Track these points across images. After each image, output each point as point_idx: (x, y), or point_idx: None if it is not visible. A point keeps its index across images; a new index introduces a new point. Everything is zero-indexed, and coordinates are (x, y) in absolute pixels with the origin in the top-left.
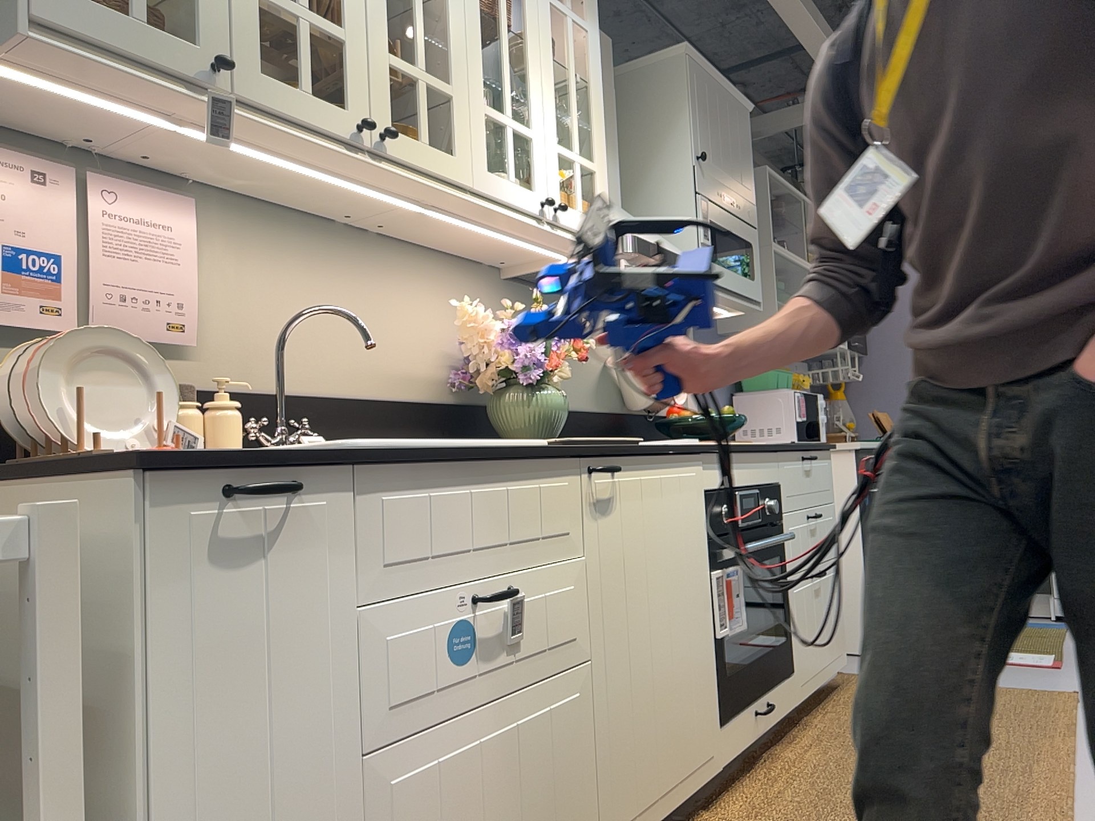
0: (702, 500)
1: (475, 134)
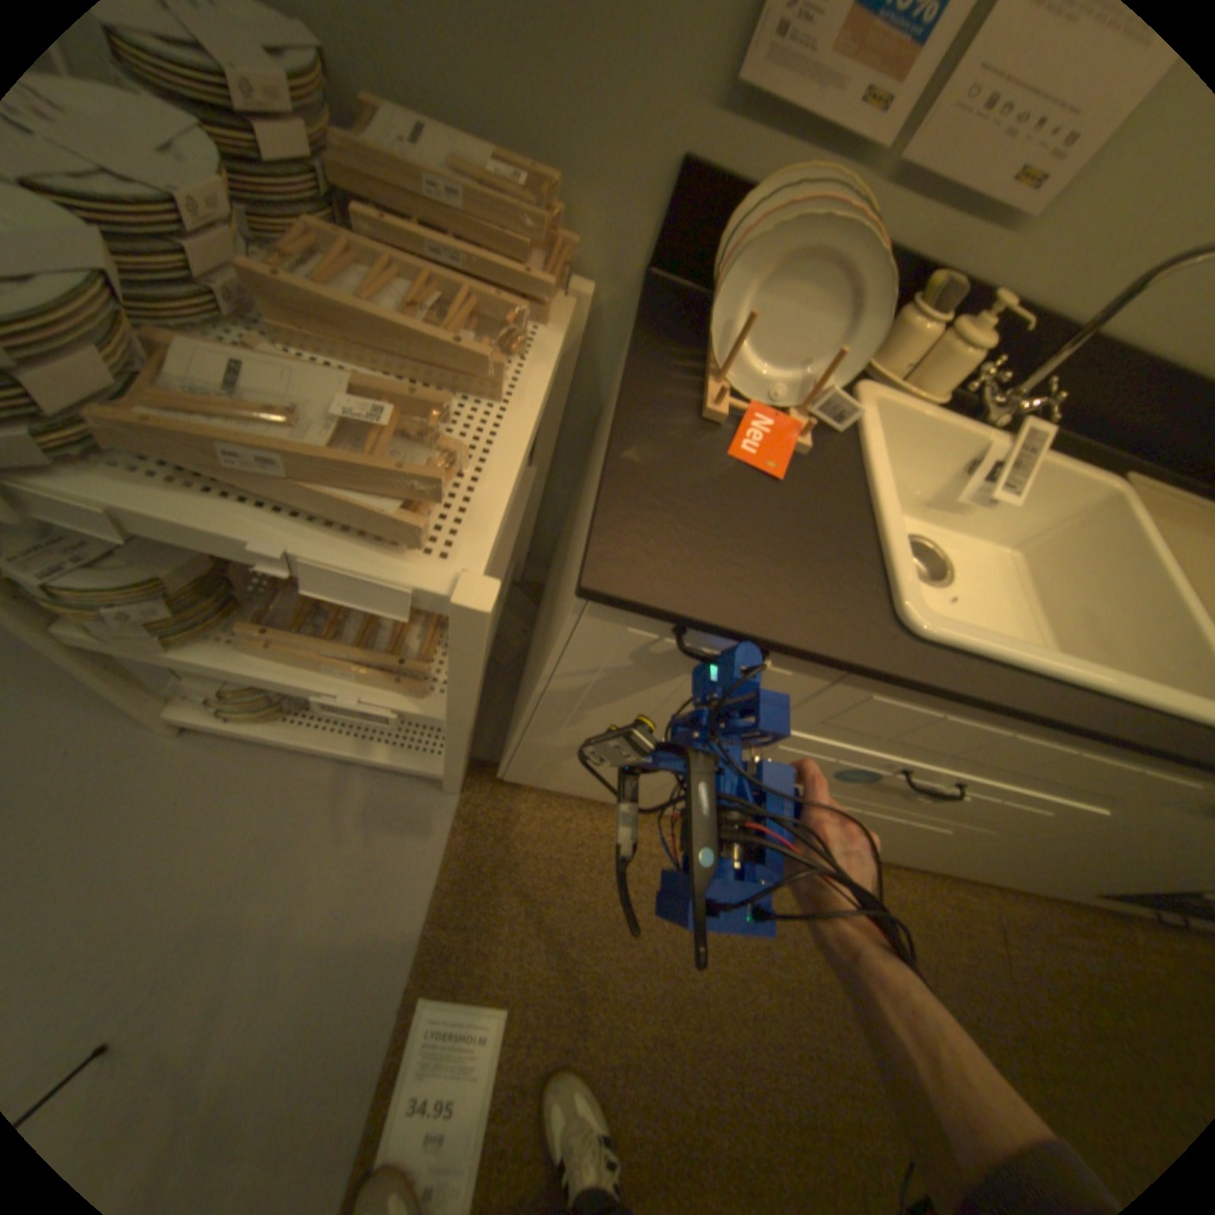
0: None
1: None
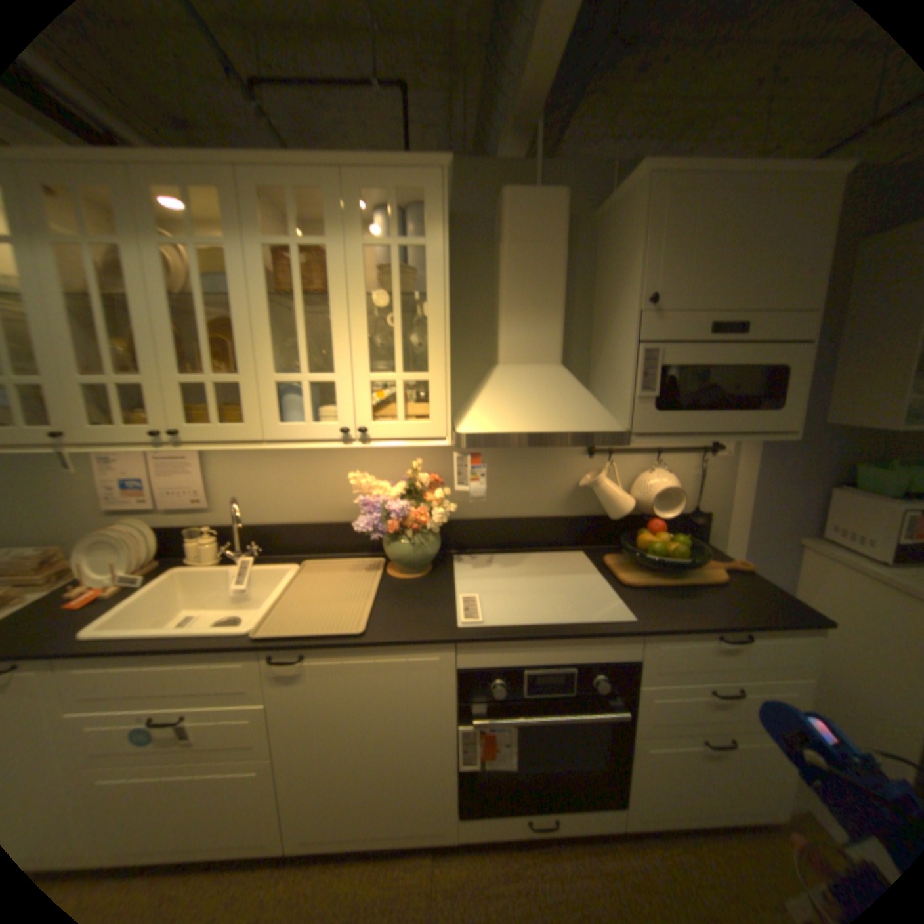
0: (444, 678)
1: (262, 401)
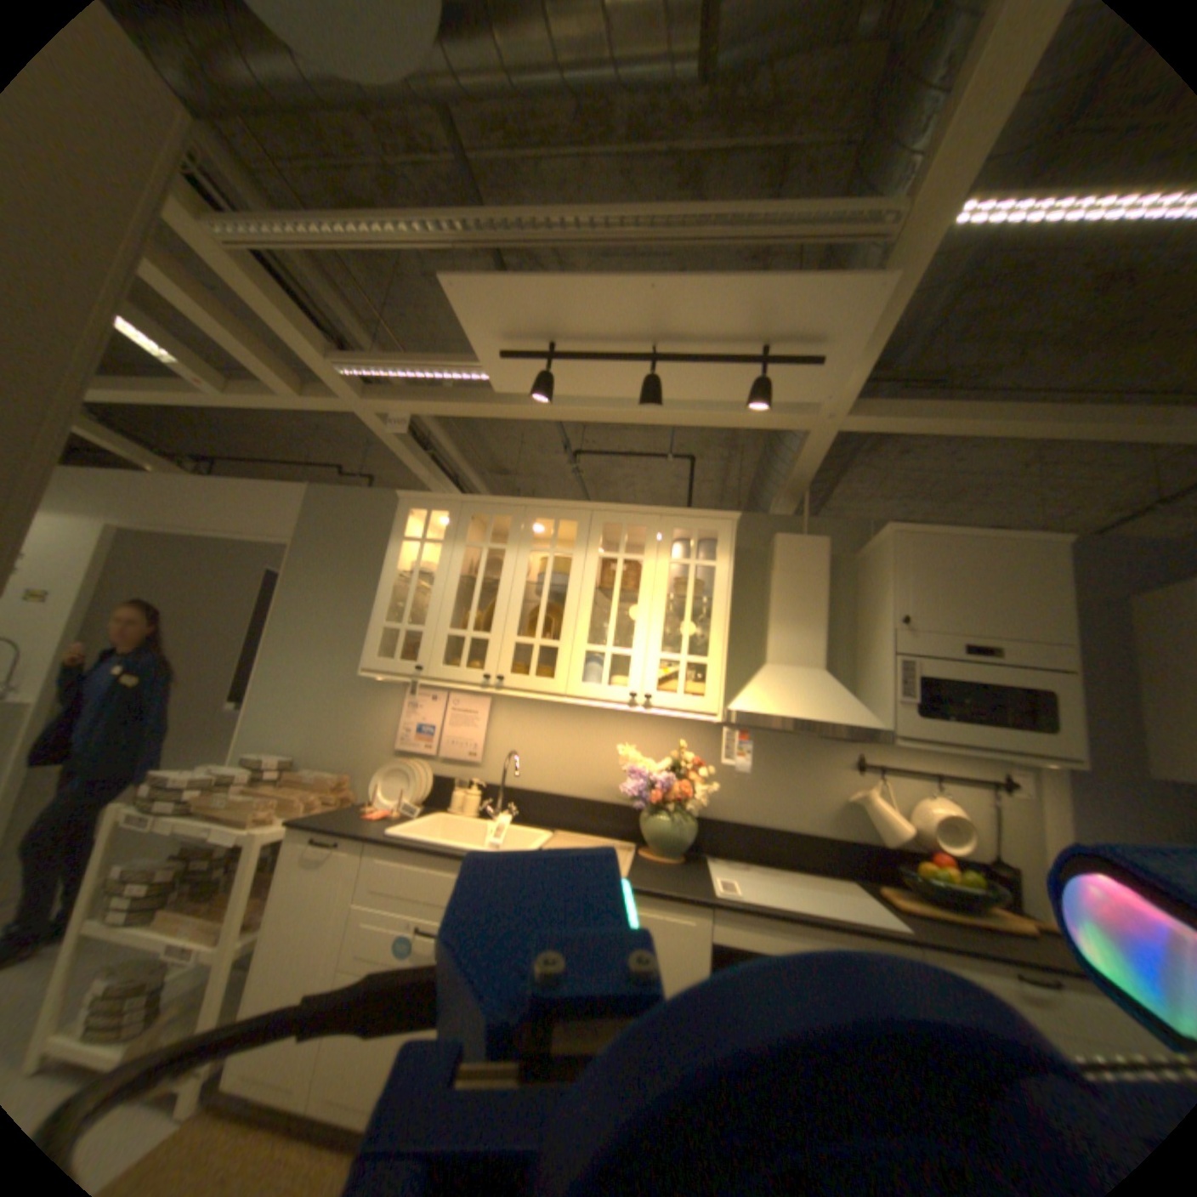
0: (699, 951)
1: (574, 664)
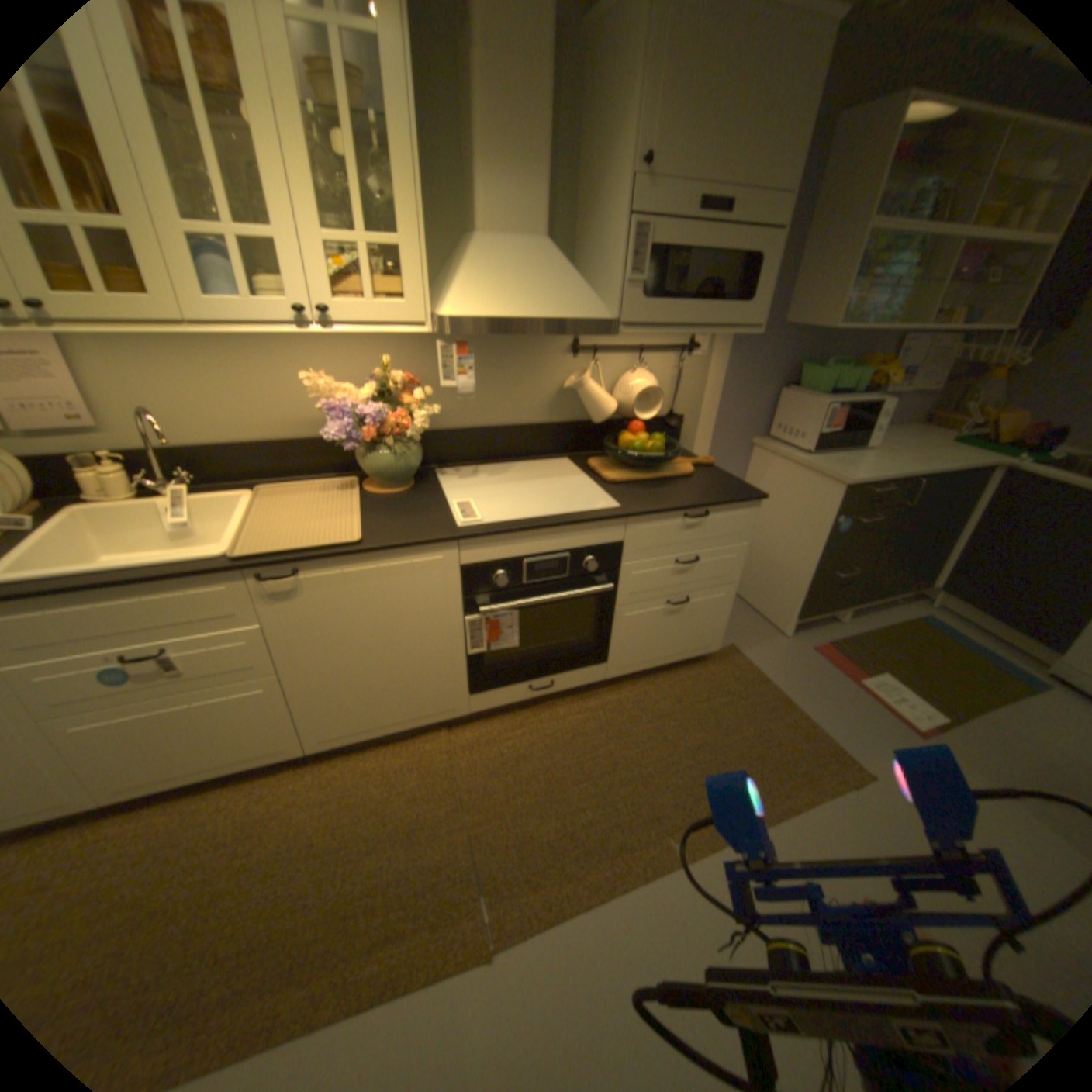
0: (450, 575)
1: (175, 265)
